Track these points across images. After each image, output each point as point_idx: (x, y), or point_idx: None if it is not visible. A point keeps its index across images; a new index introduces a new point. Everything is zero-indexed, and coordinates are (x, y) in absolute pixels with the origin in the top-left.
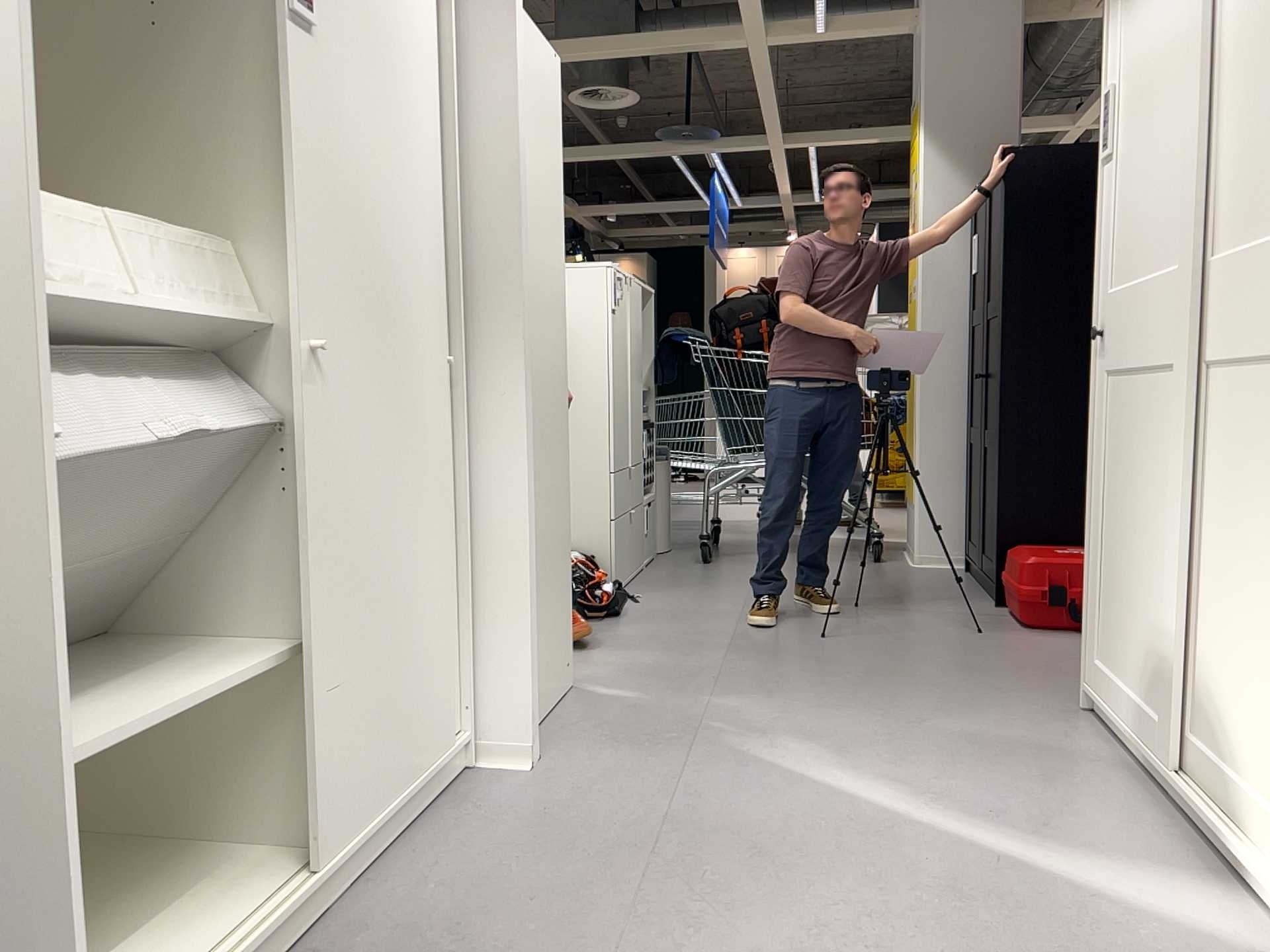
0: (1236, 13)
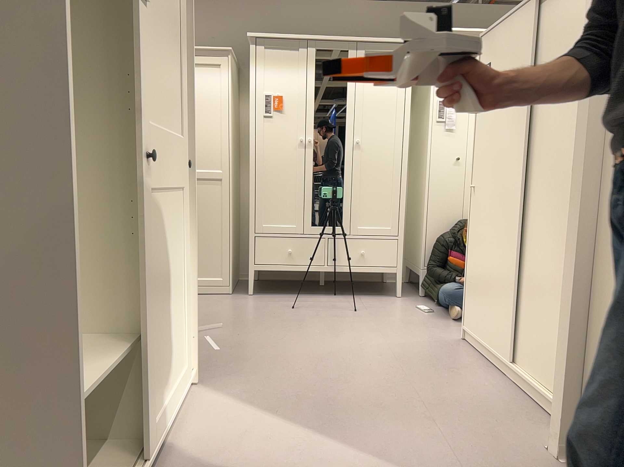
0: None
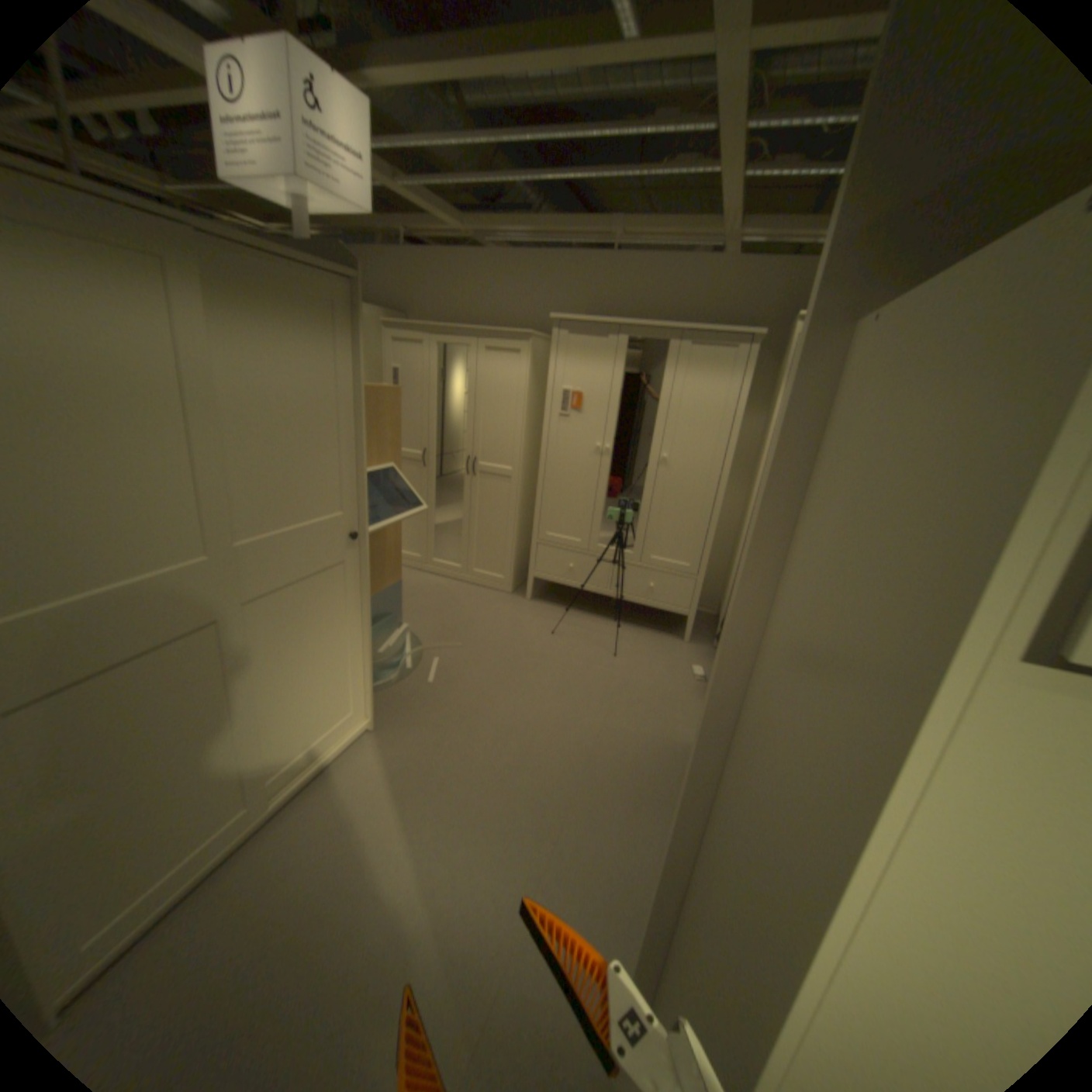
0: (243, 396)
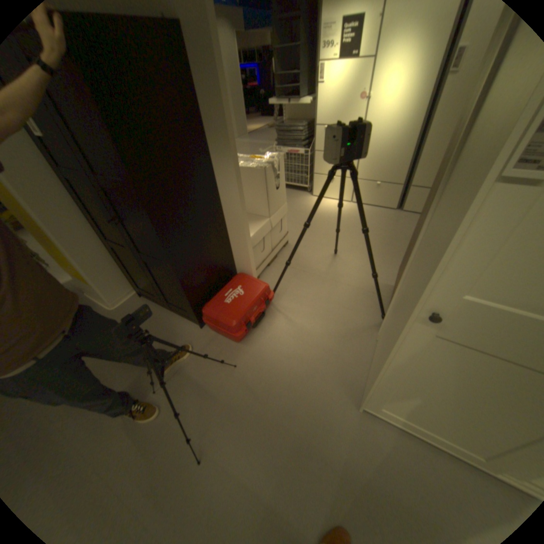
0: None
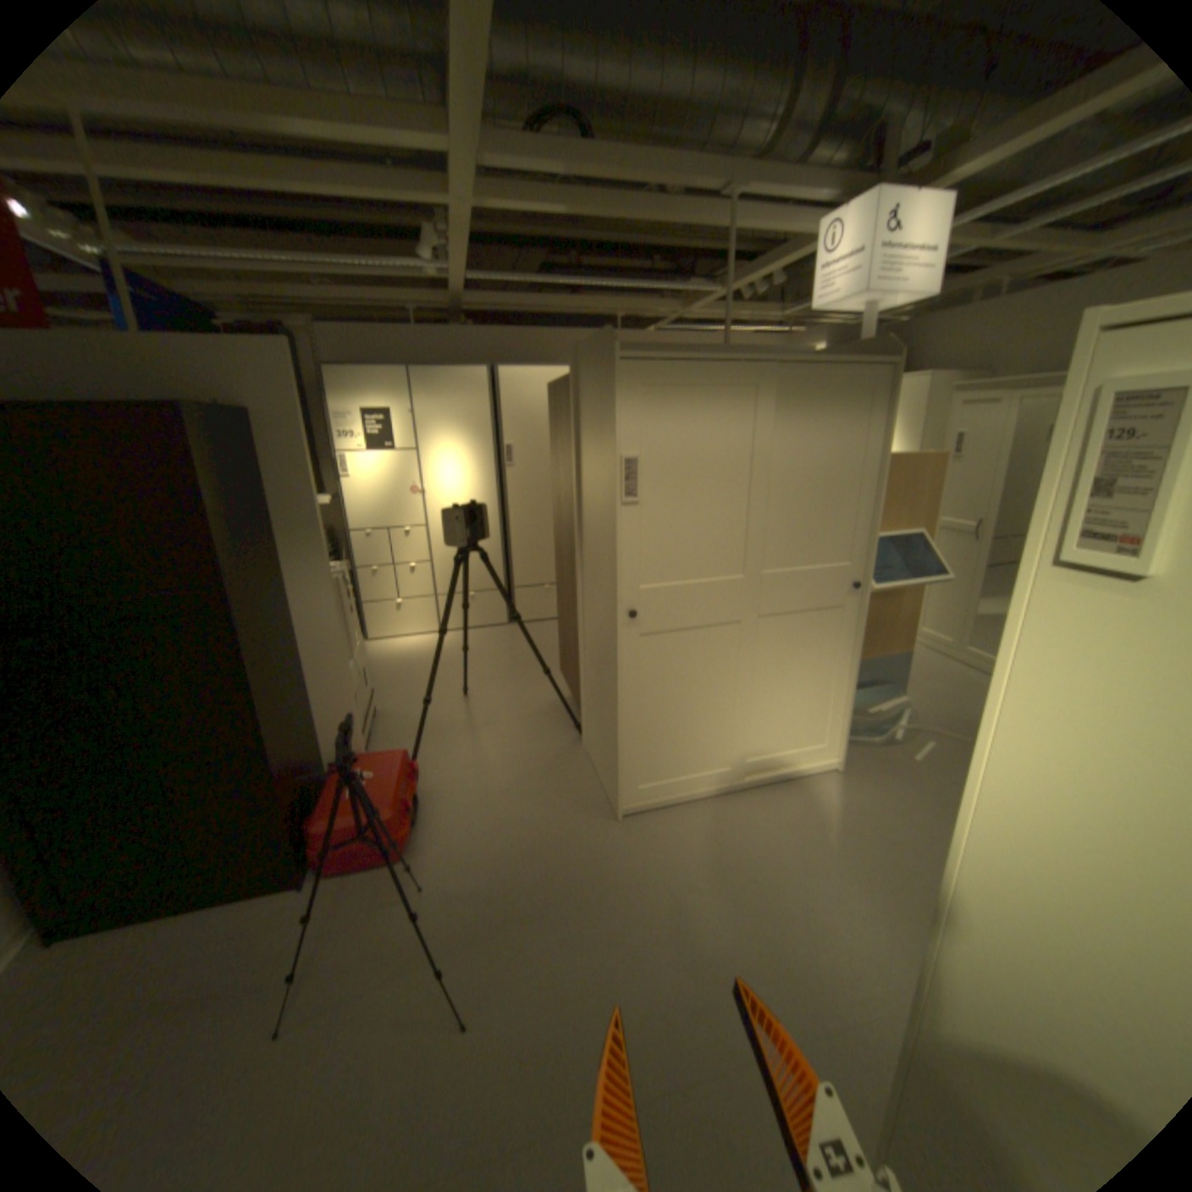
0: (787, 468)
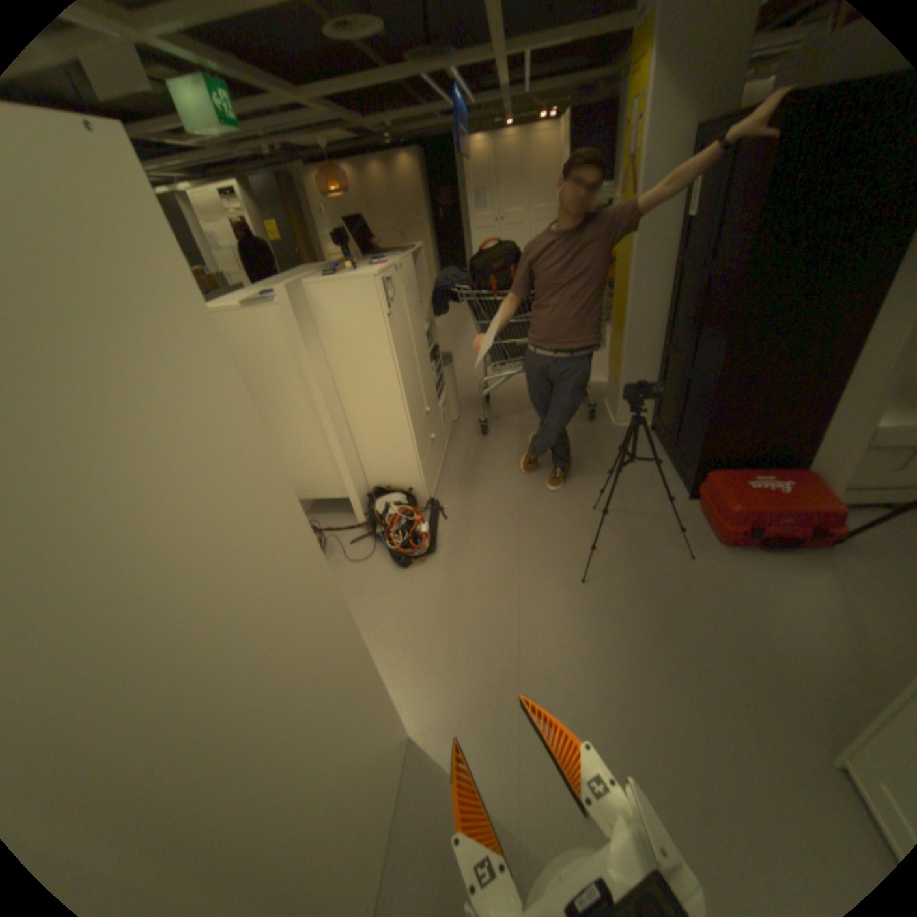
0: None
